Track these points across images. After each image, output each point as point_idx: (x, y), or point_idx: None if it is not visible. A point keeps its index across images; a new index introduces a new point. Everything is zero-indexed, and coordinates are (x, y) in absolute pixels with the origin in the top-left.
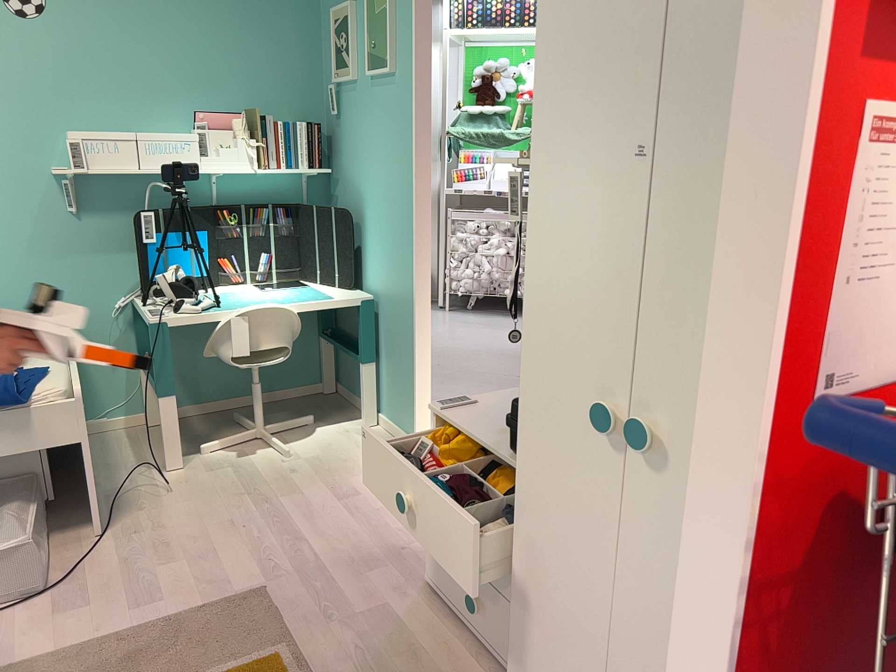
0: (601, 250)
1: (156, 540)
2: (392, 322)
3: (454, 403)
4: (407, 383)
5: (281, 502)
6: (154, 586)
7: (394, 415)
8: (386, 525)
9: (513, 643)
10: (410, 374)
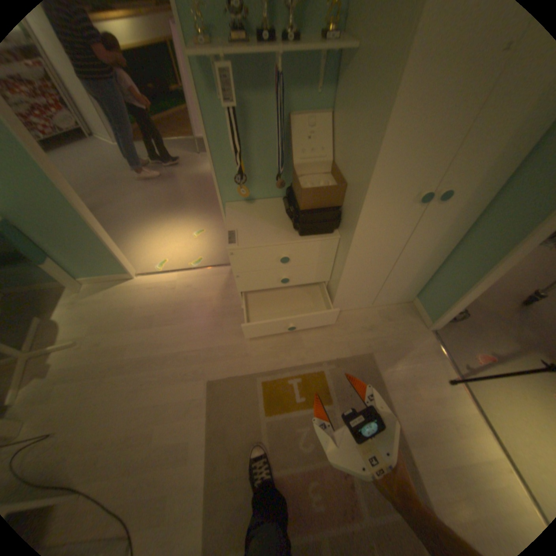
0: (448, 121)
1: (116, 445)
2: (46, 225)
3: (234, 238)
4: (97, 251)
5: (128, 358)
6: (169, 447)
7: (93, 272)
8: (190, 312)
9: (338, 291)
10: (96, 246)
